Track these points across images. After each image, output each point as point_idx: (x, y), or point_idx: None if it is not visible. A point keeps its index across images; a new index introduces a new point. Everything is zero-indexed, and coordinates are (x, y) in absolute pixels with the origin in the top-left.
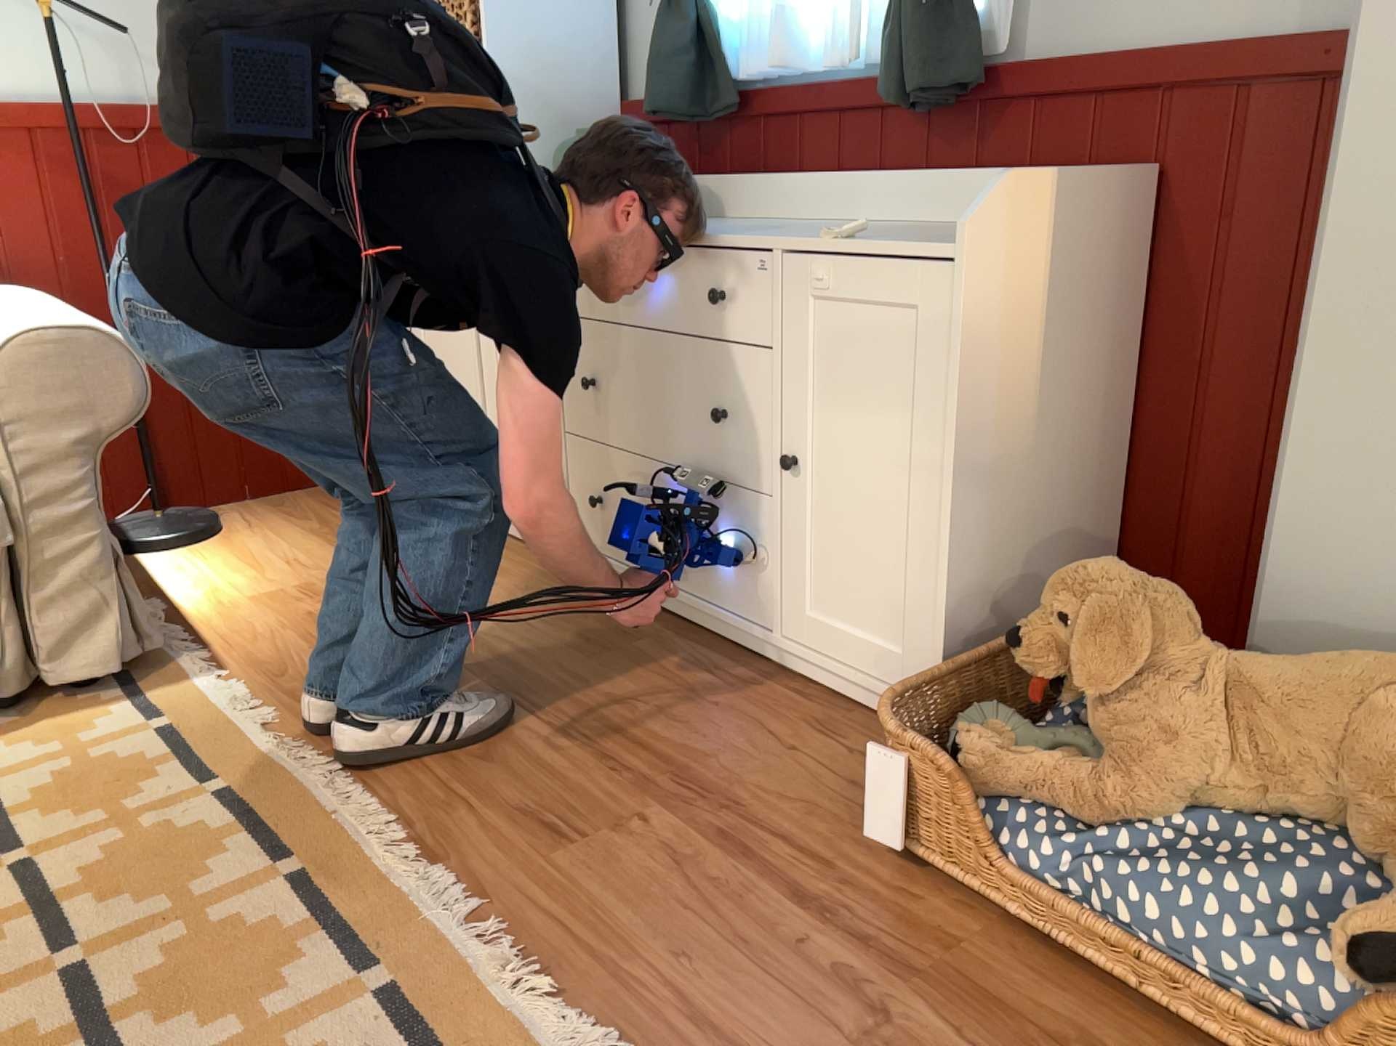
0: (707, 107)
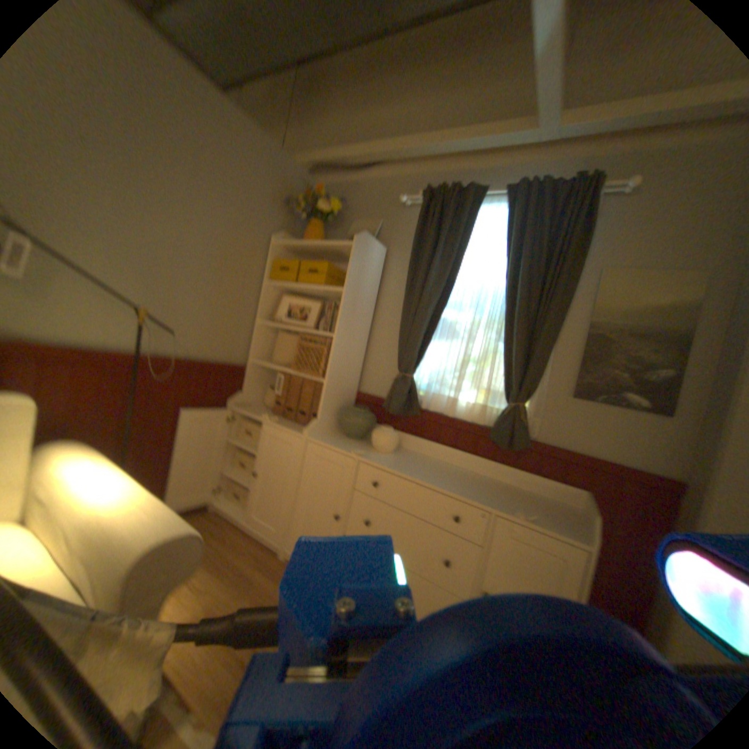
0: (406, 411)
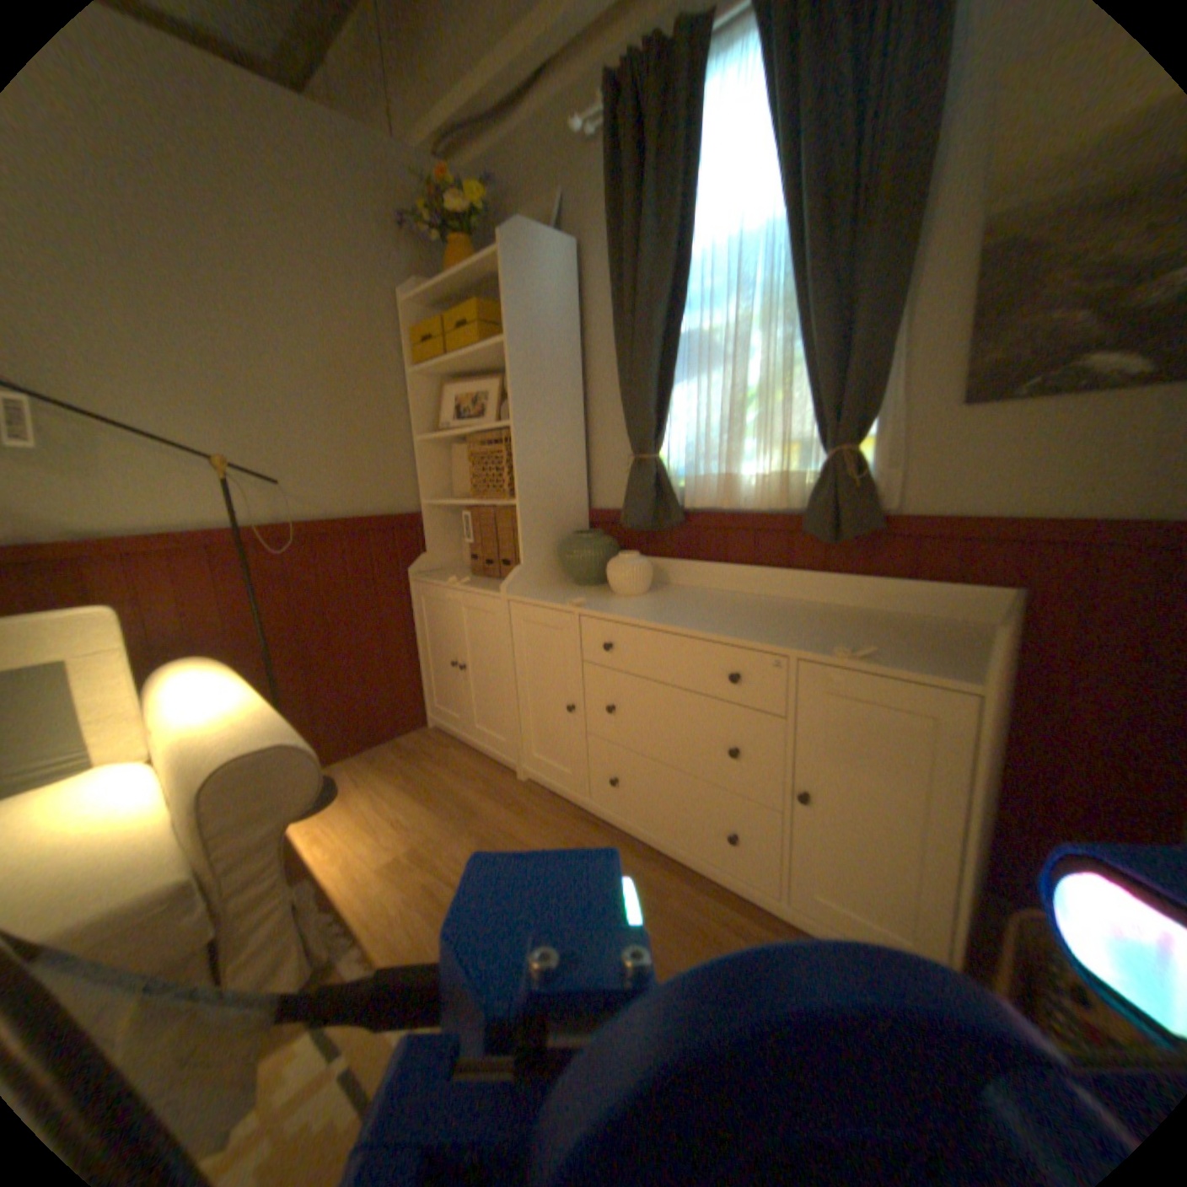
0: (662, 518)
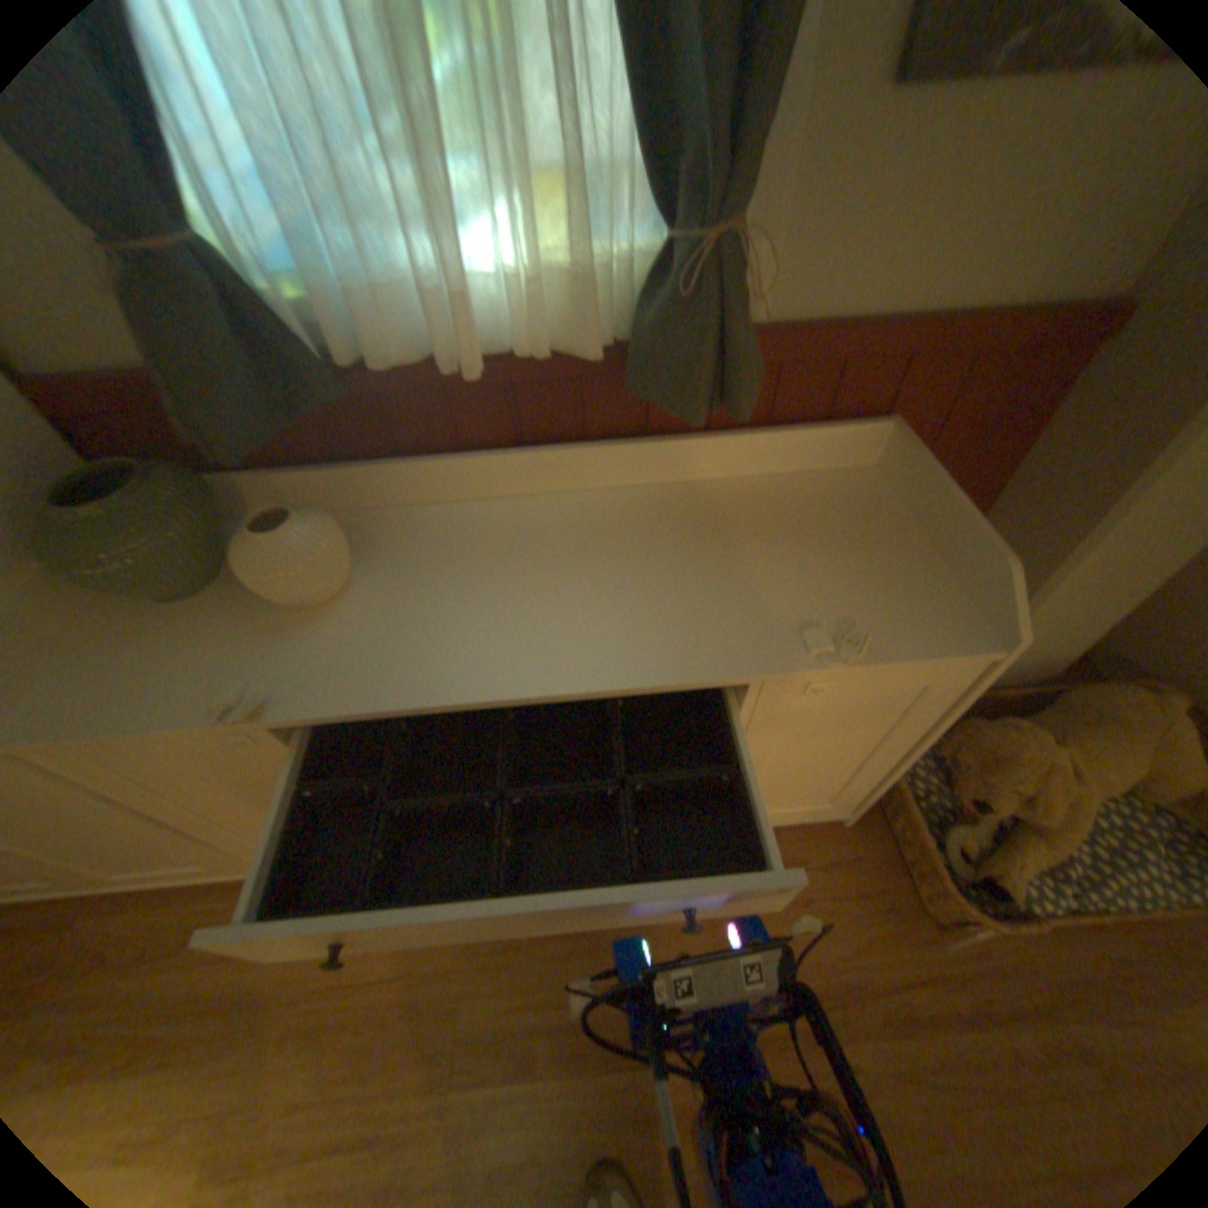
0: (289, 394)
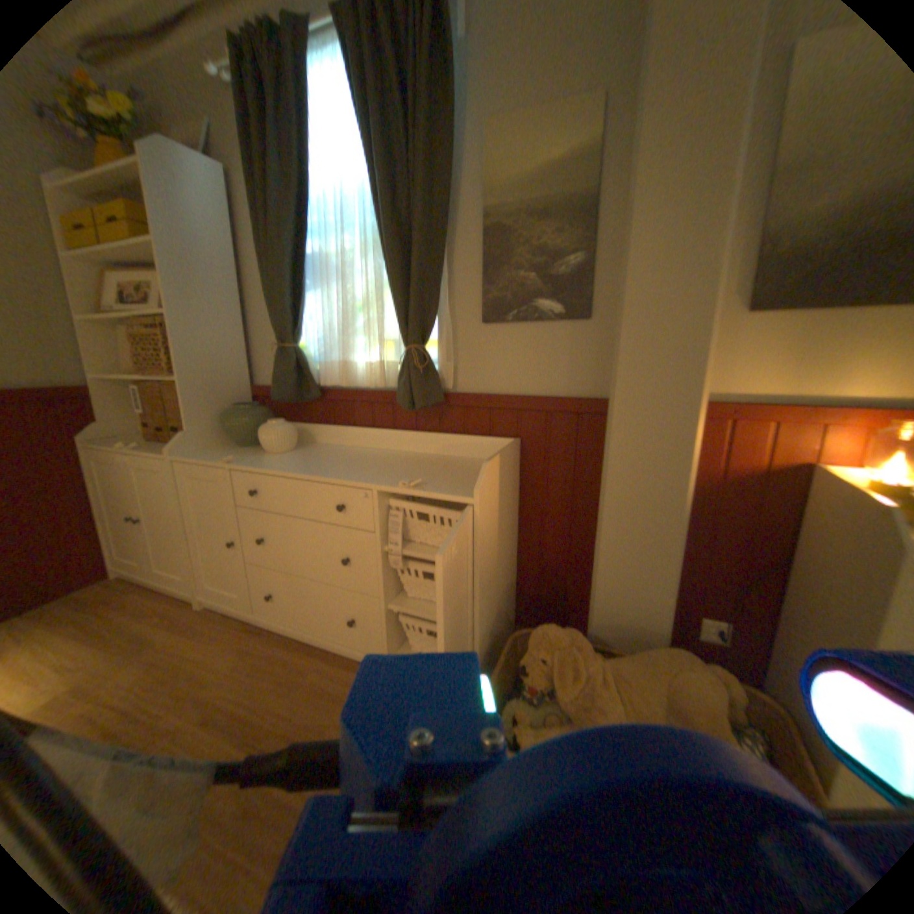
0: (305, 393)
